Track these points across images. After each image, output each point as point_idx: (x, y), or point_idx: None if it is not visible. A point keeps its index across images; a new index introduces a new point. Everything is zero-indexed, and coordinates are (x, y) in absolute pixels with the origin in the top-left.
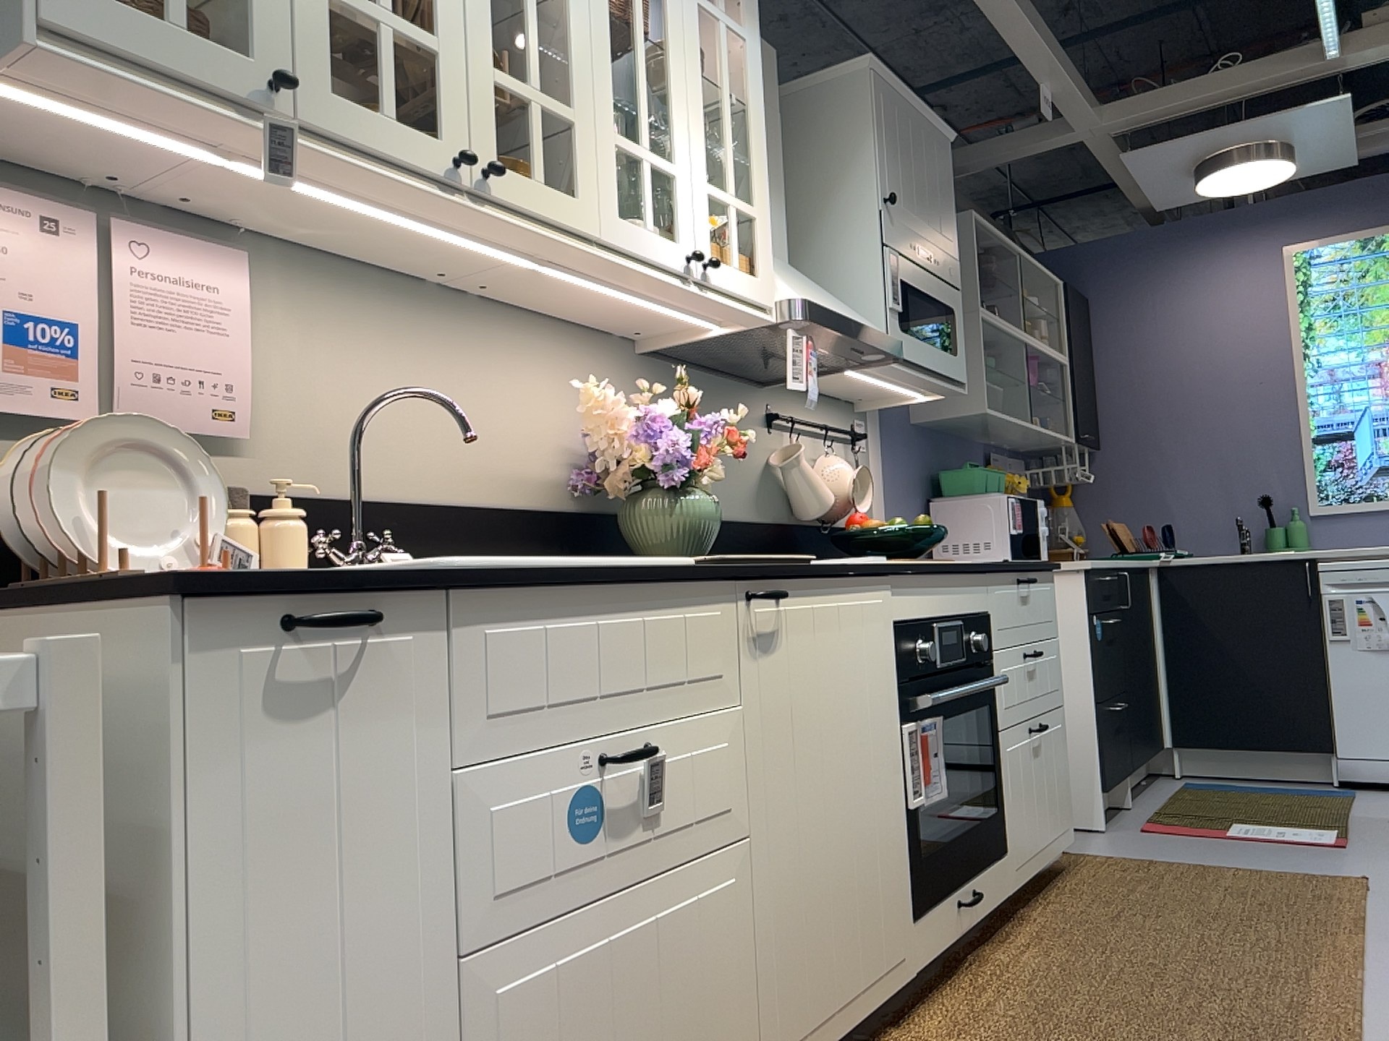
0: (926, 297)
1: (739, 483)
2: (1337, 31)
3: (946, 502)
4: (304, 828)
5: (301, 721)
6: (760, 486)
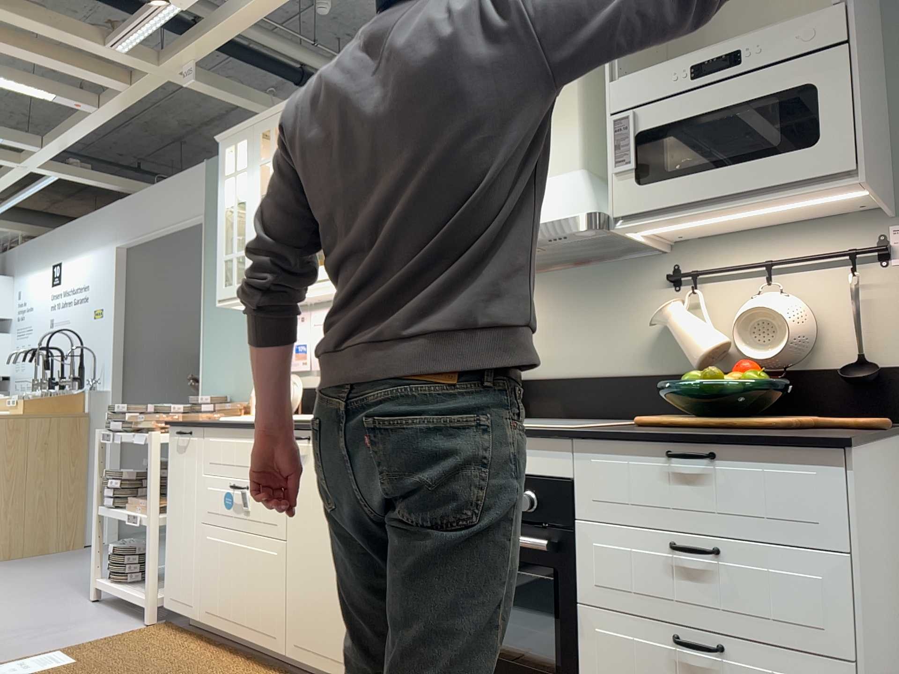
0: (719, 112)
1: (620, 345)
2: None
3: None
4: (181, 477)
5: (182, 454)
6: (650, 343)
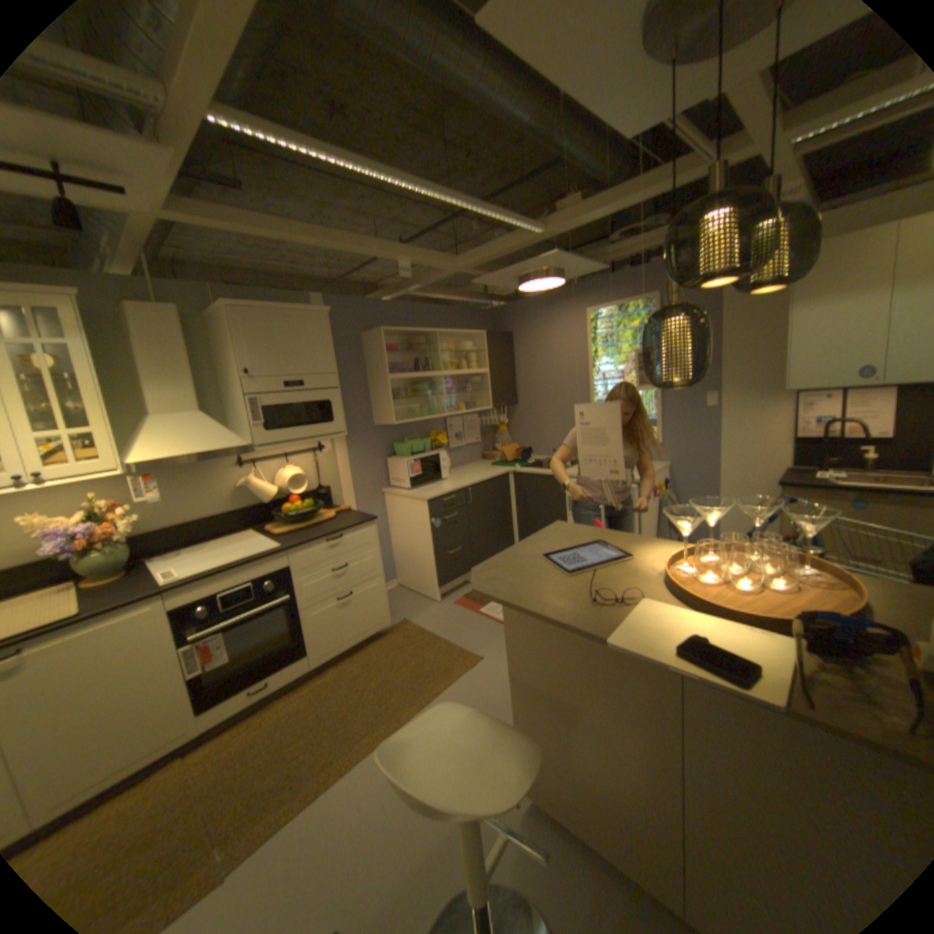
0: (298, 403)
1: (214, 499)
2: (525, 223)
3: (393, 458)
4: None
5: None
6: (232, 495)
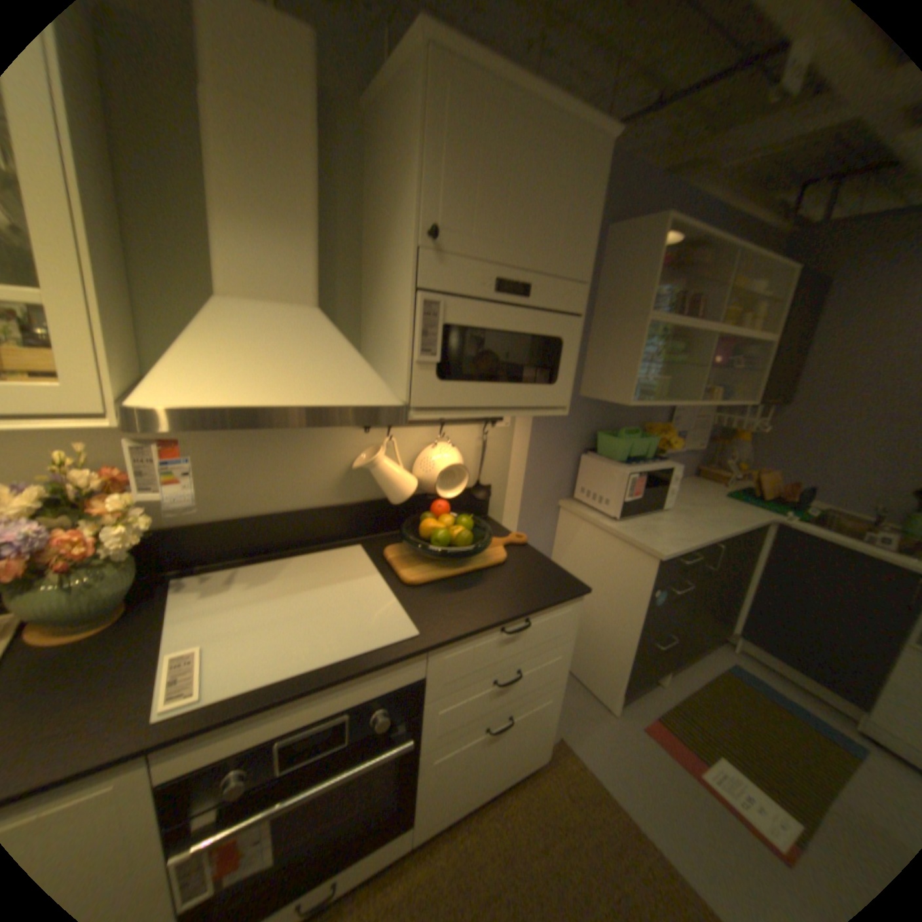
0: (509, 331)
1: (311, 479)
2: None
3: (593, 456)
4: None
5: None
6: (341, 476)
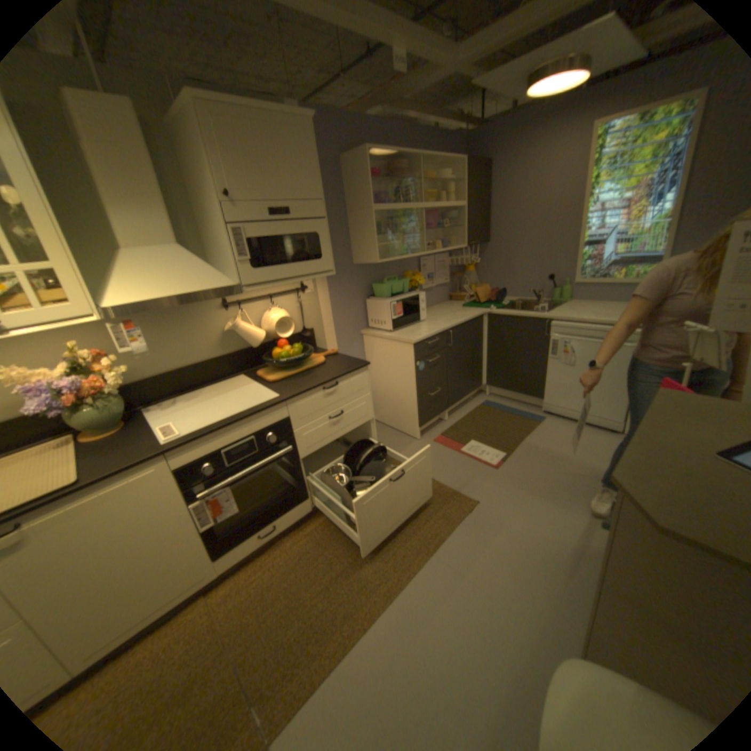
0: (284, 236)
1: (202, 344)
2: None
3: (372, 299)
4: None
5: None
6: (219, 339)
